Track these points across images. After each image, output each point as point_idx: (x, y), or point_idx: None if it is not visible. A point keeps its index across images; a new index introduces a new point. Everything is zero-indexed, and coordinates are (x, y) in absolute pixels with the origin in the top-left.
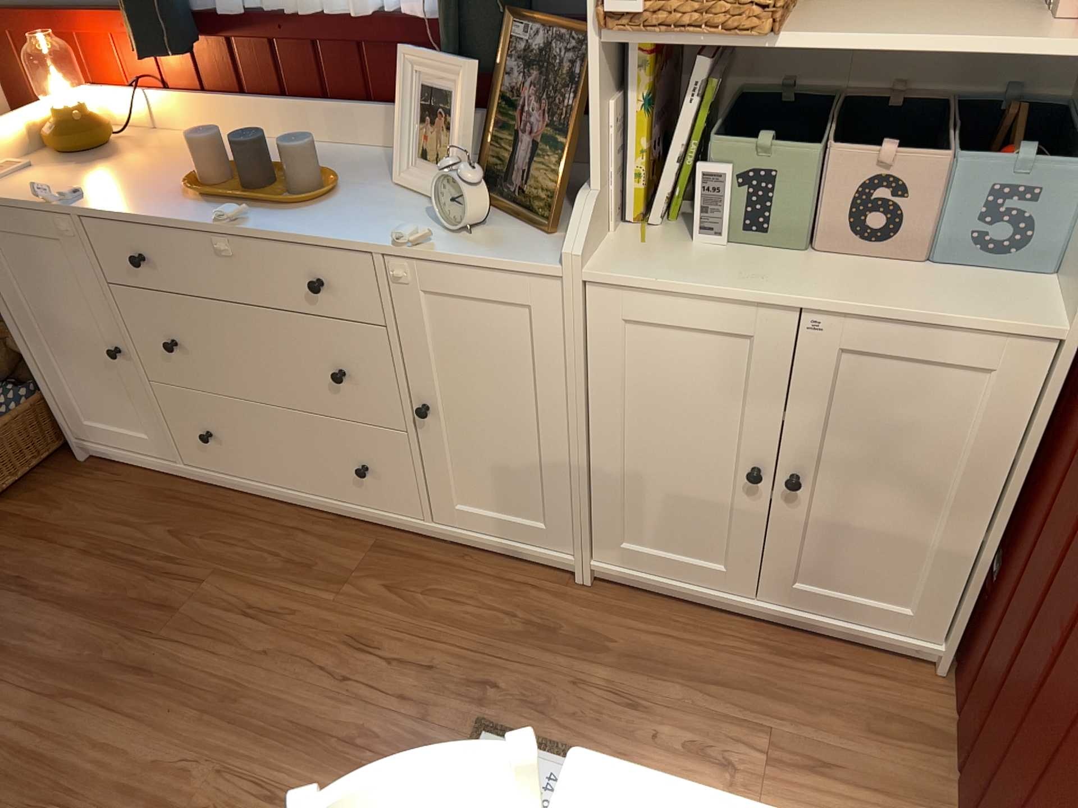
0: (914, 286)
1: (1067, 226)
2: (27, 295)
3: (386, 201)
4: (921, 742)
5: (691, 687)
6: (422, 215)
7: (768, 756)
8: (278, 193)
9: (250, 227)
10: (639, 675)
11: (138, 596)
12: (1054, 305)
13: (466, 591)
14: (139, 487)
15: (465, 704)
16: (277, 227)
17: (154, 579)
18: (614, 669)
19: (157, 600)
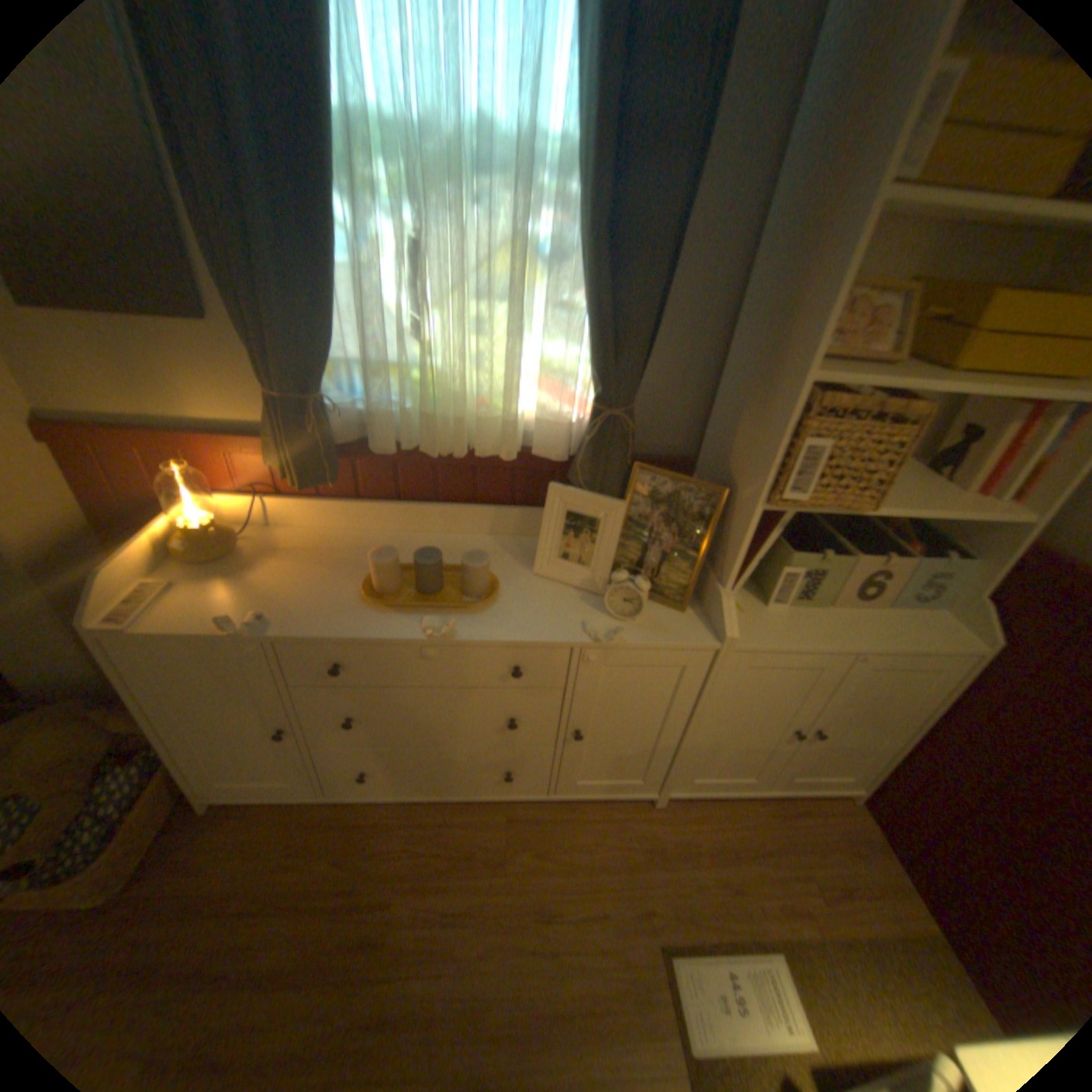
0: (903, 626)
1: (971, 588)
2: (146, 698)
3: (535, 588)
4: (883, 859)
5: (763, 869)
6: (576, 601)
7: (828, 904)
8: (445, 591)
9: (453, 635)
10: (731, 872)
11: (330, 953)
12: (977, 633)
13: (592, 844)
14: (268, 831)
15: (648, 946)
16: (476, 630)
17: (335, 928)
18: (715, 873)
19: (351, 951)
